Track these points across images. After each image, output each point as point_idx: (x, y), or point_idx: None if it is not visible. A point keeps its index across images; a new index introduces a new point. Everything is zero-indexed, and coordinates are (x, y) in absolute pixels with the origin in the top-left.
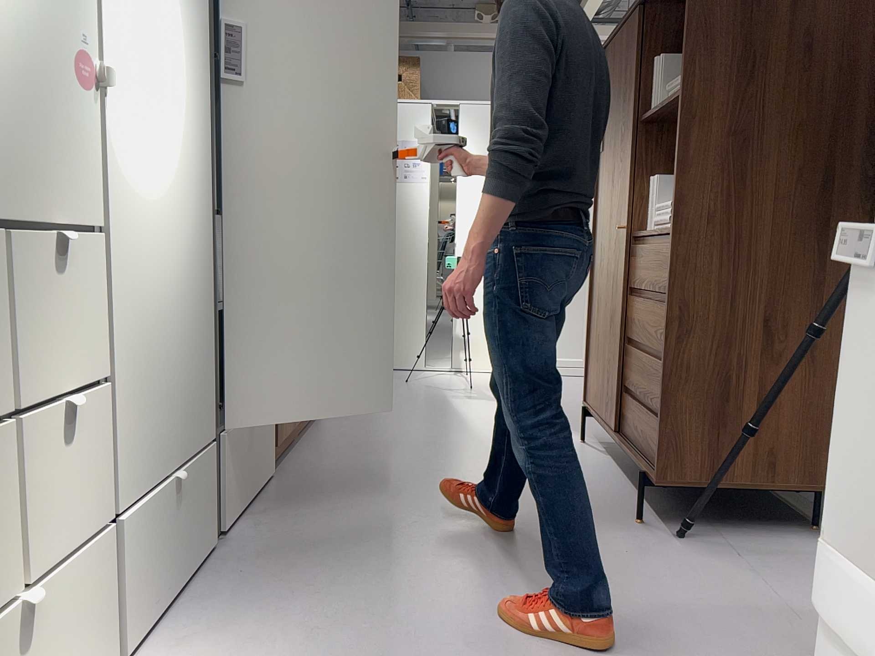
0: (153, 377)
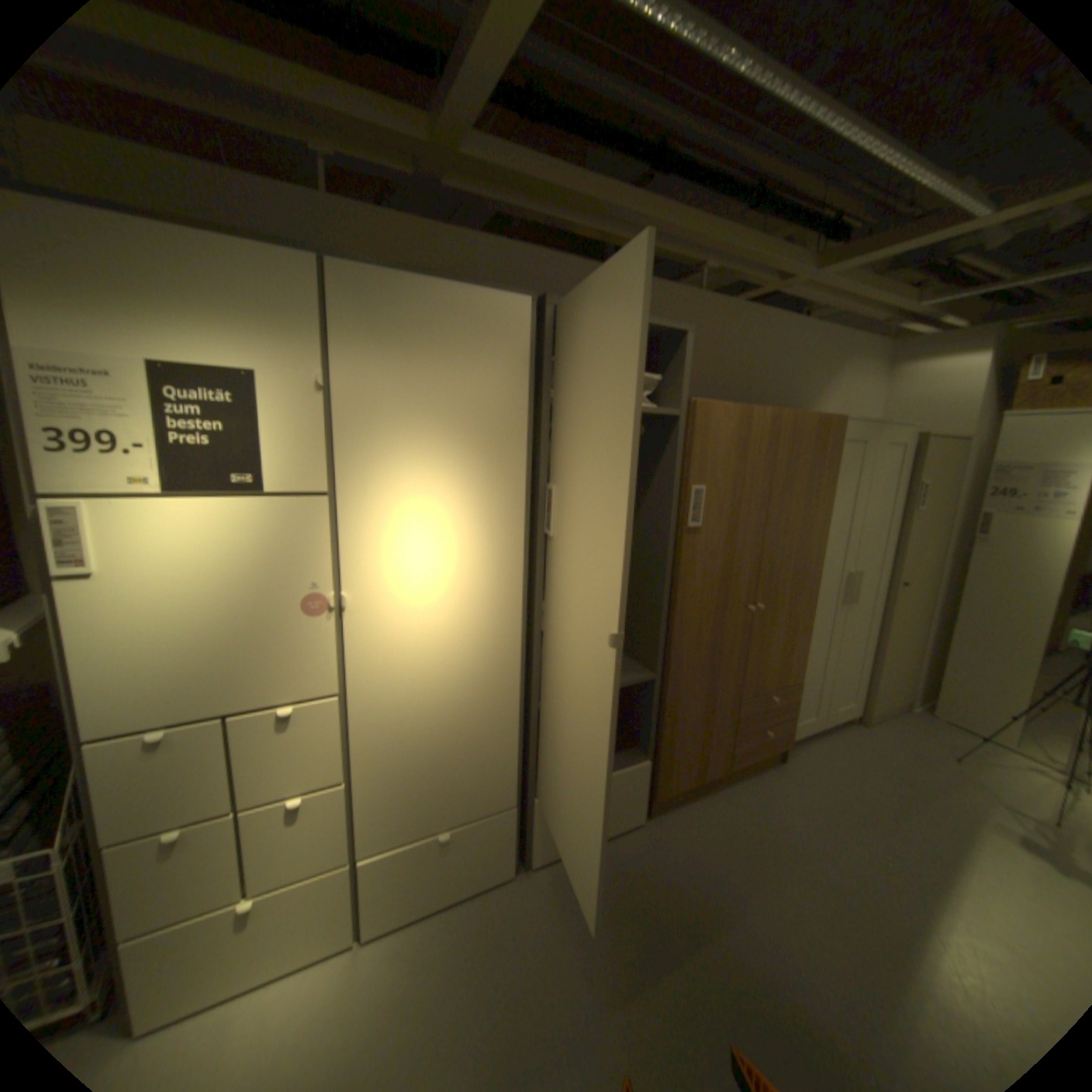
0: (417, 773)
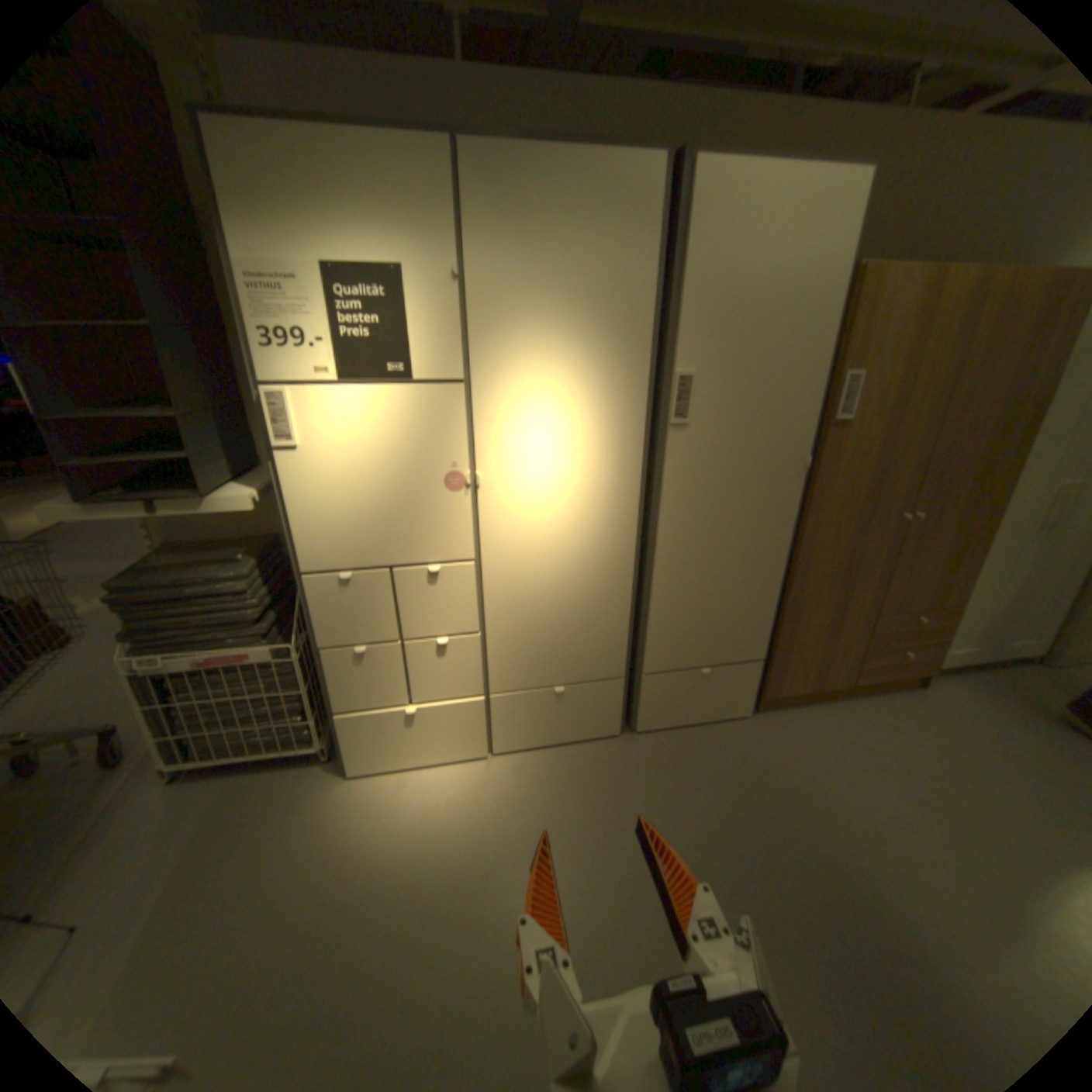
0: (539, 634)
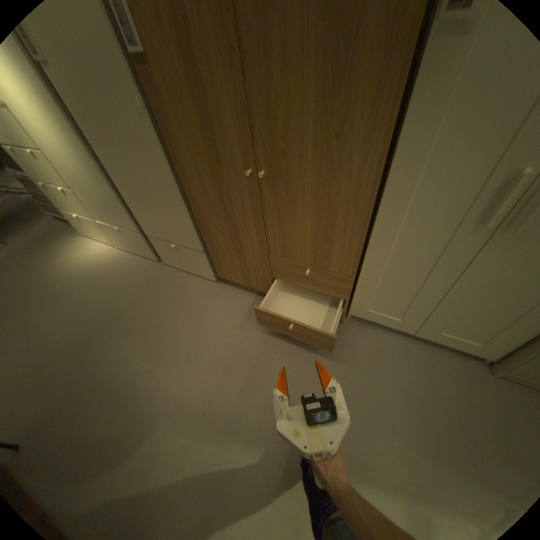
0: (91, 198)
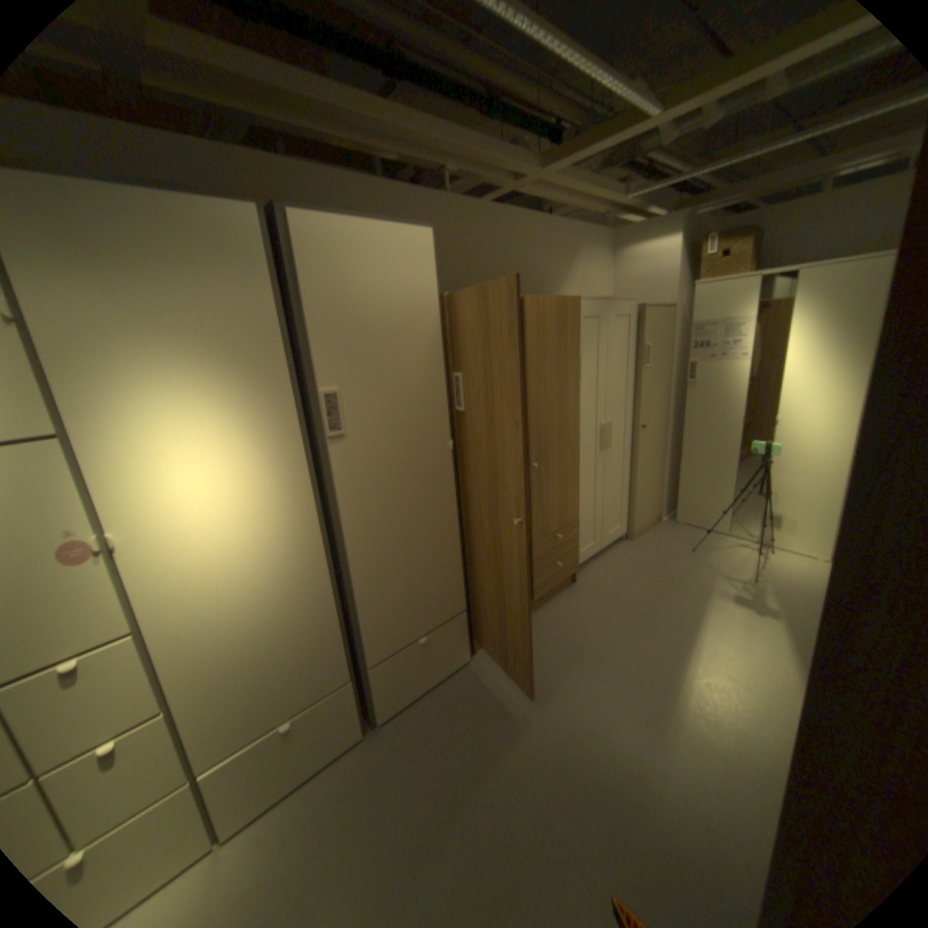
0: (241, 681)
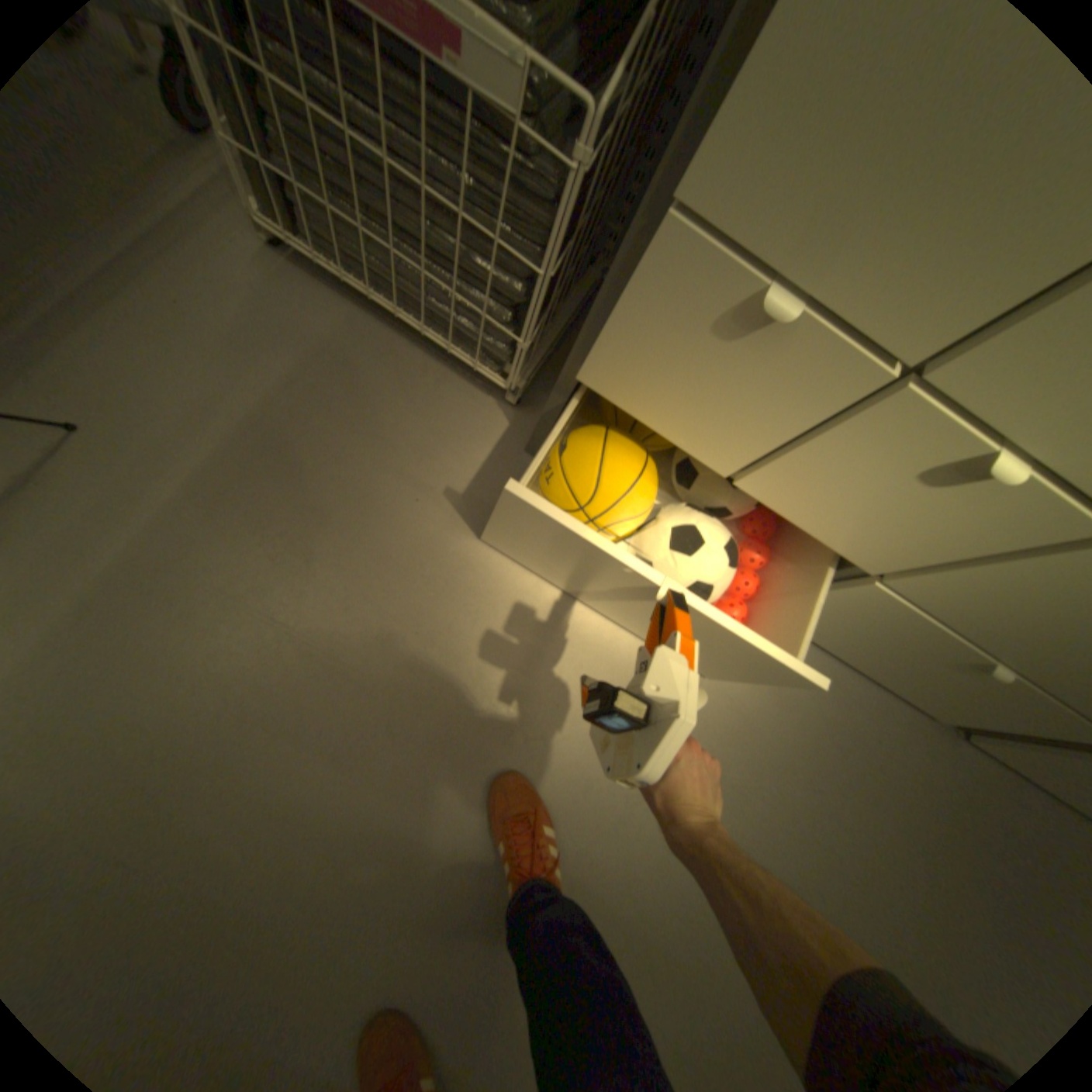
0: None
